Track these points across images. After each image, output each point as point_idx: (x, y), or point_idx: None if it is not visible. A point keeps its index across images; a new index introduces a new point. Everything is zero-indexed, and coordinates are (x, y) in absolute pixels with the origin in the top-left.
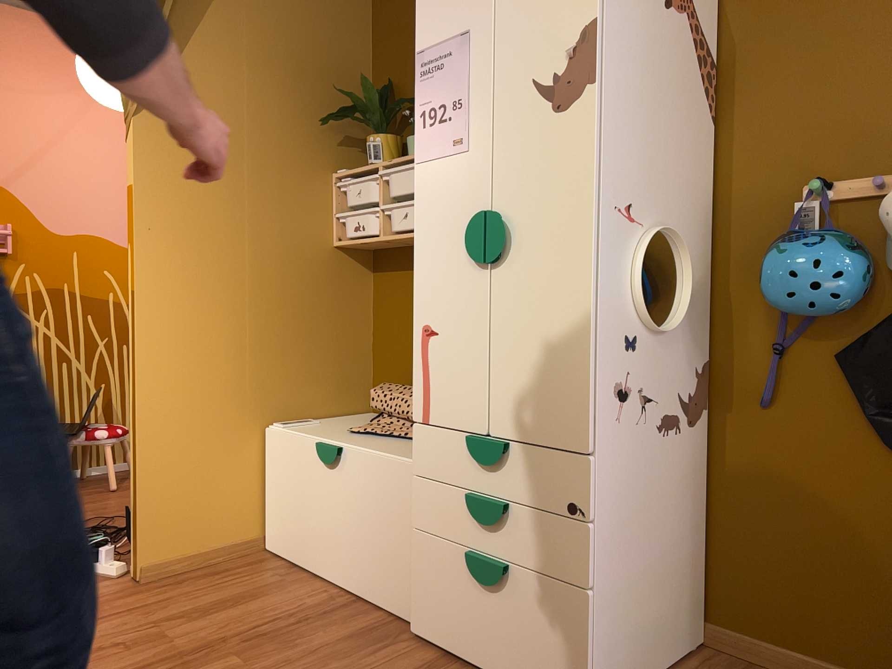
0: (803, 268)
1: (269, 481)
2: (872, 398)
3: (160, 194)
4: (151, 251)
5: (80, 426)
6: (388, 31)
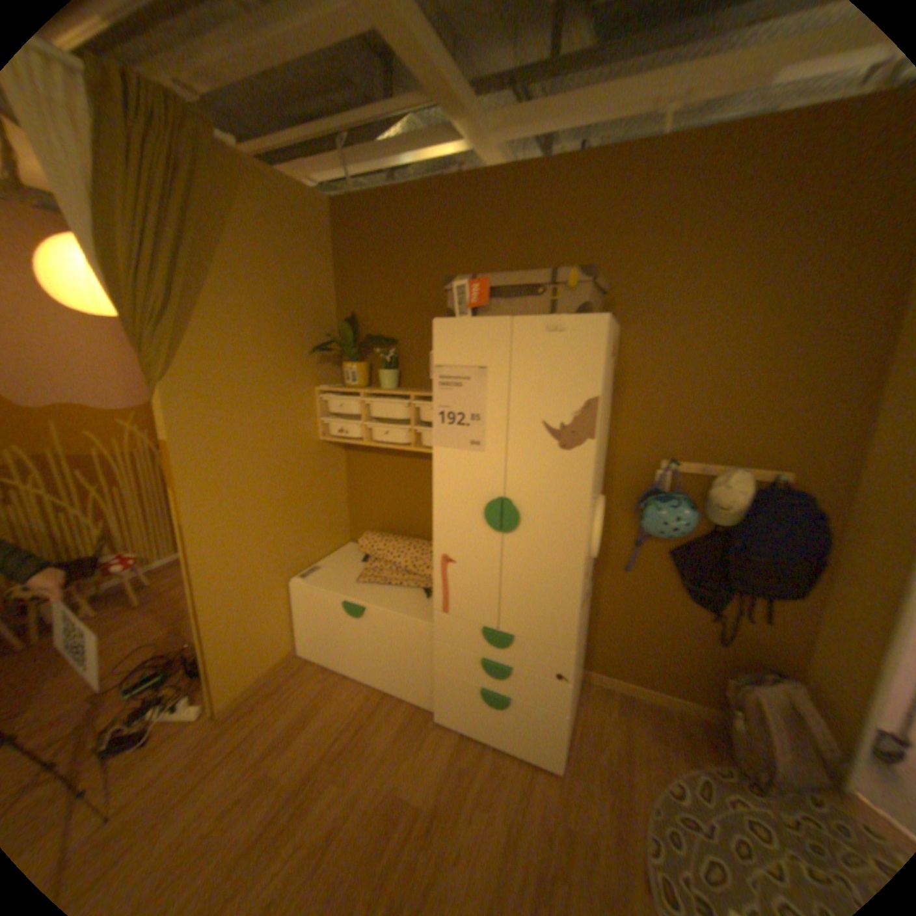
0: (671, 521)
1: (297, 616)
2: (688, 577)
3: (191, 443)
4: (191, 492)
5: (88, 558)
6: (349, 272)
